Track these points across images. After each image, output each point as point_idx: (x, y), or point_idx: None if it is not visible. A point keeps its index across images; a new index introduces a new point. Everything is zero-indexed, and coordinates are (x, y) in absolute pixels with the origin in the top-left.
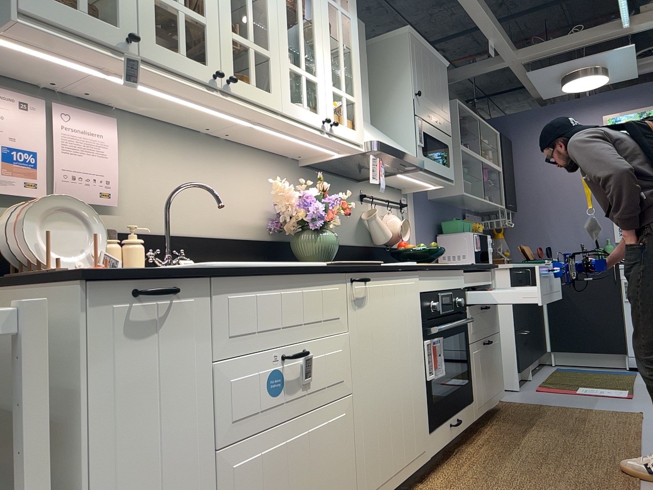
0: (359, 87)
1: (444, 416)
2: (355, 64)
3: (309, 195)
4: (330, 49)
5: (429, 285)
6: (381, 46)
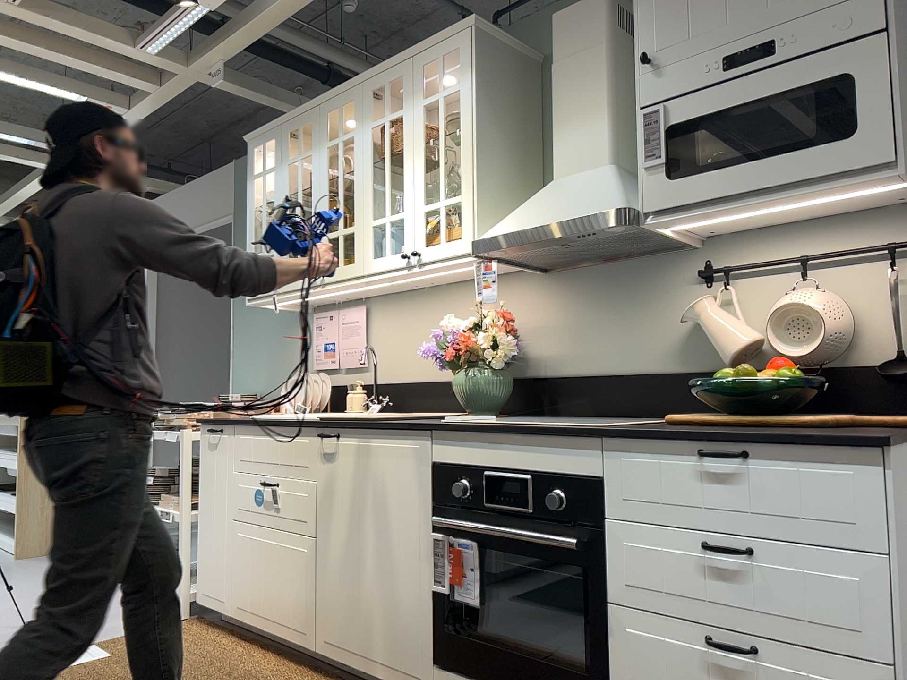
0: (467, 173)
1: (478, 672)
2: (462, 148)
3: (446, 331)
4: (422, 162)
5: (456, 456)
6: None
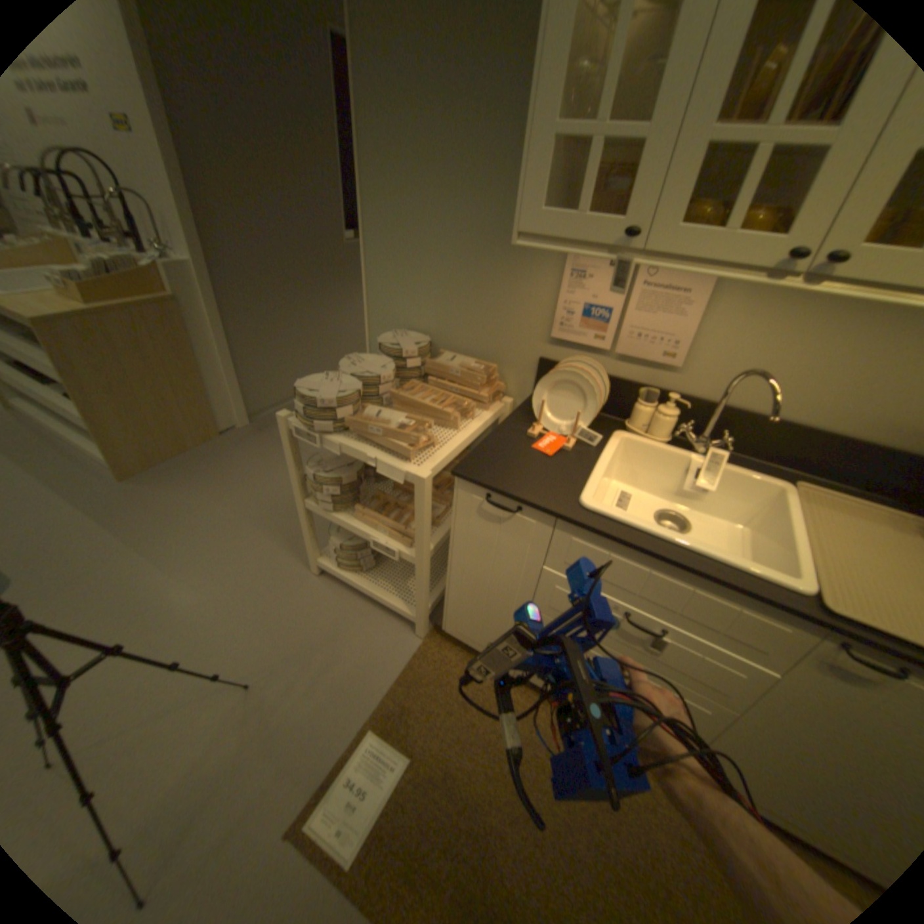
0: None
1: None
2: None
3: None
4: None
5: None
6: None
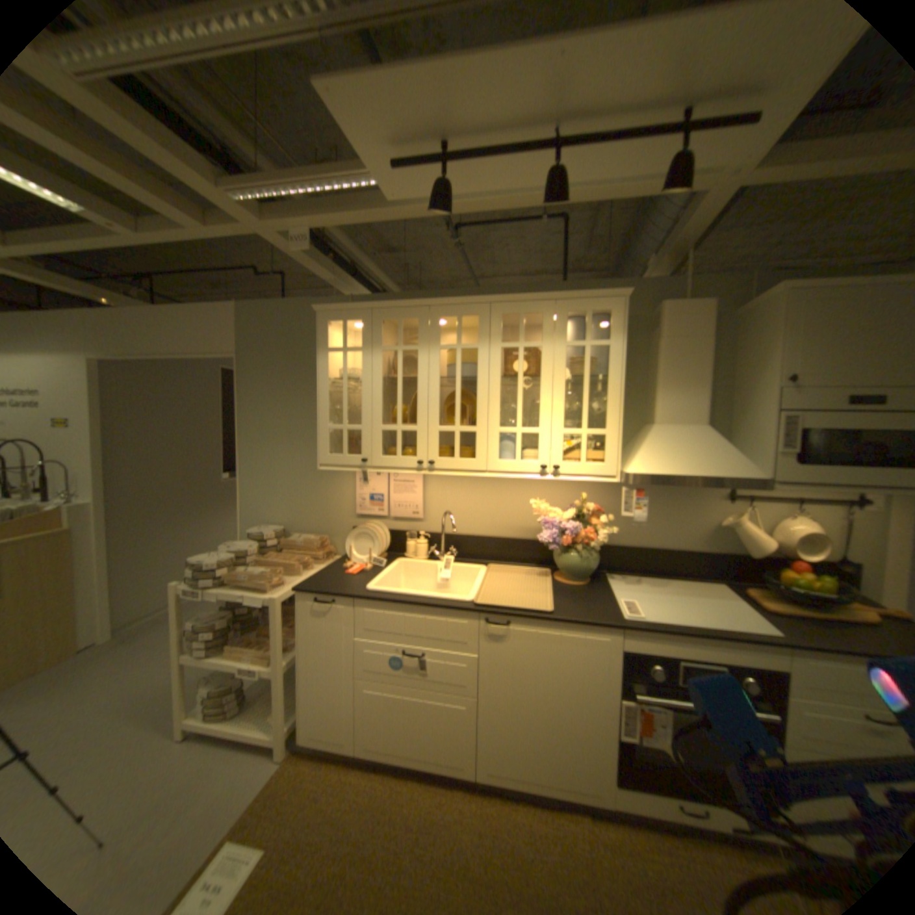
0: (615, 417)
1: (663, 793)
2: (610, 394)
3: (554, 521)
4: (564, 394)
5: (652, 651)
6: (761, 309)
